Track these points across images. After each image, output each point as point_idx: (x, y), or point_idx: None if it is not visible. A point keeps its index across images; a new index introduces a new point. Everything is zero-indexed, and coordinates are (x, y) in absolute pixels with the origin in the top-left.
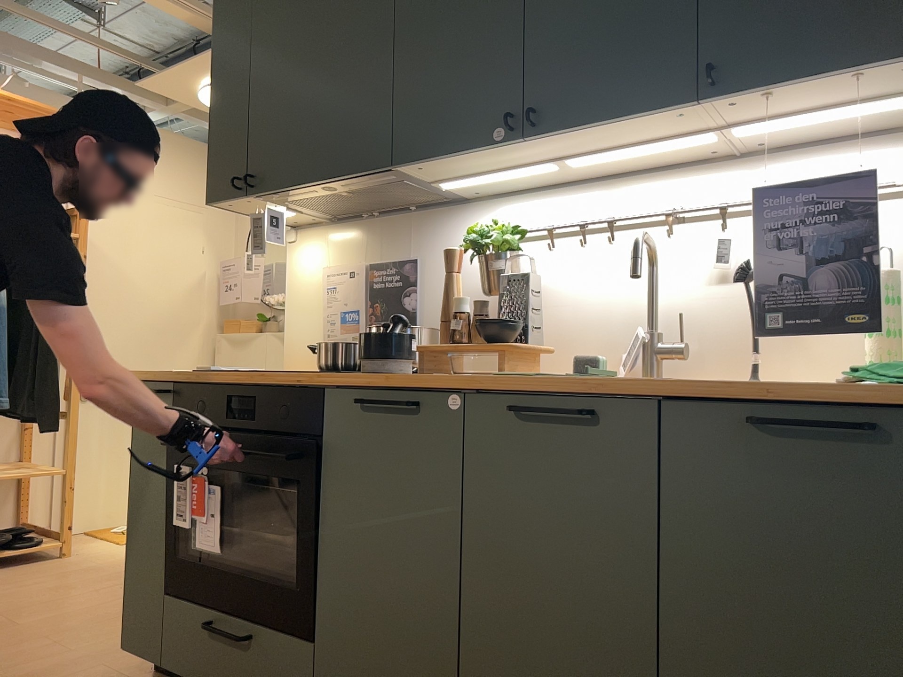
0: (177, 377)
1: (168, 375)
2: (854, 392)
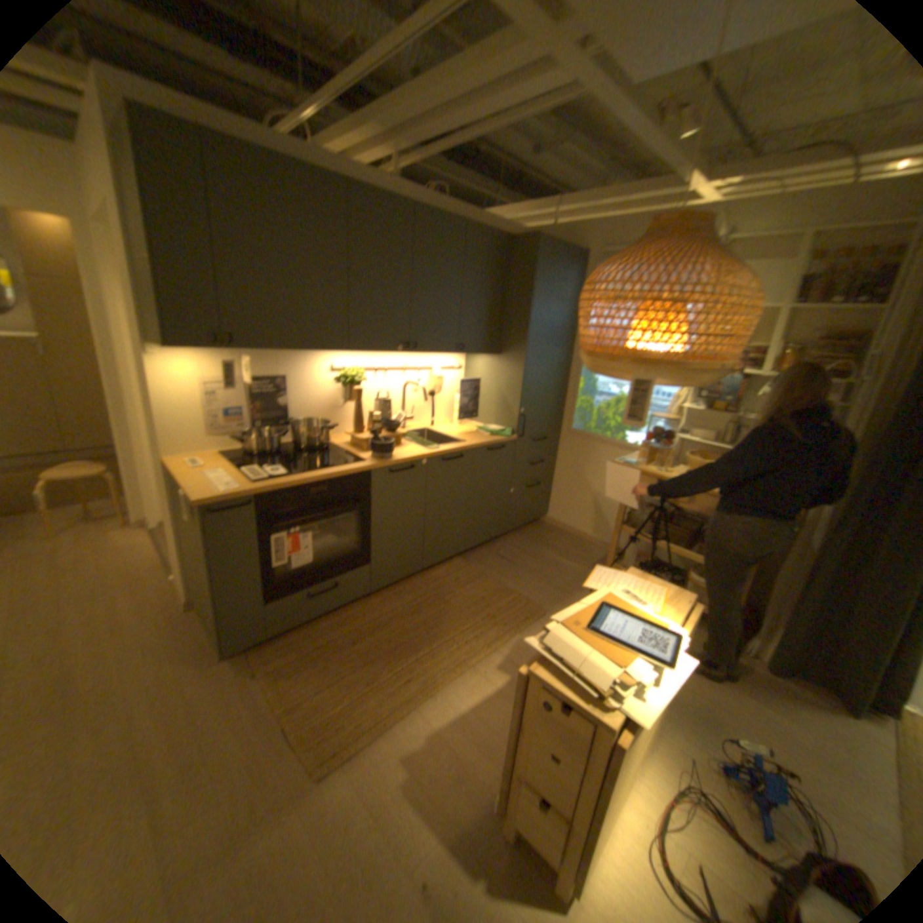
0: (251, 493)
1: (251, 494)
2: (501, 442)
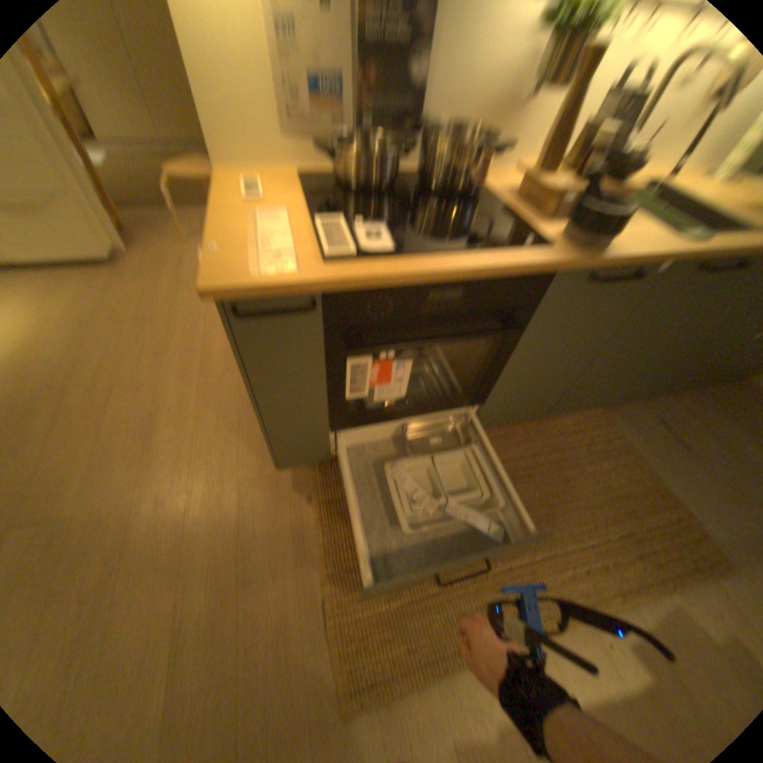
0: (320, 280)
1: (318, 284)
2: None
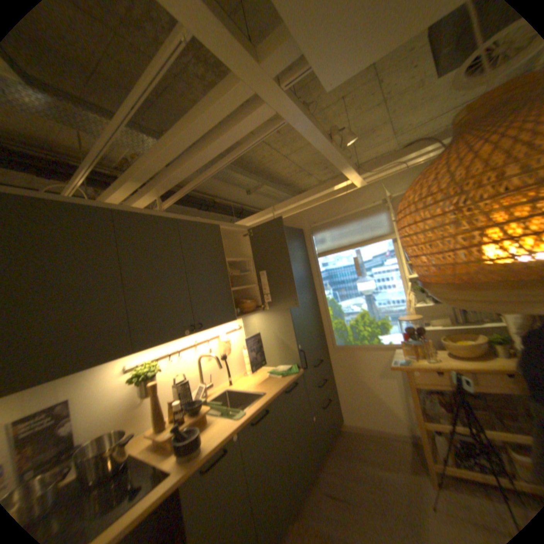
0: None
1: None
2: (294, 379)
